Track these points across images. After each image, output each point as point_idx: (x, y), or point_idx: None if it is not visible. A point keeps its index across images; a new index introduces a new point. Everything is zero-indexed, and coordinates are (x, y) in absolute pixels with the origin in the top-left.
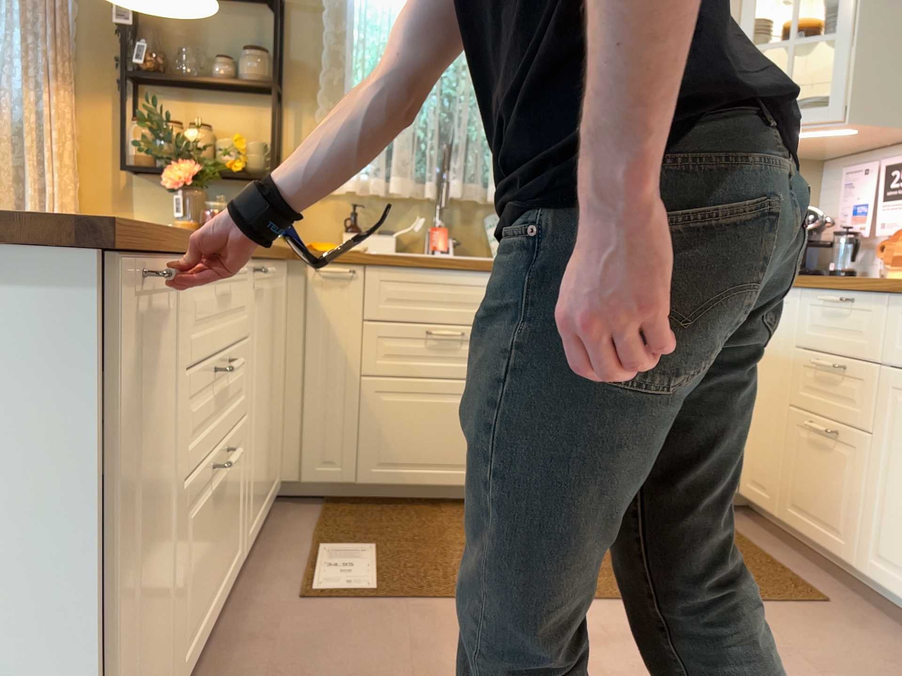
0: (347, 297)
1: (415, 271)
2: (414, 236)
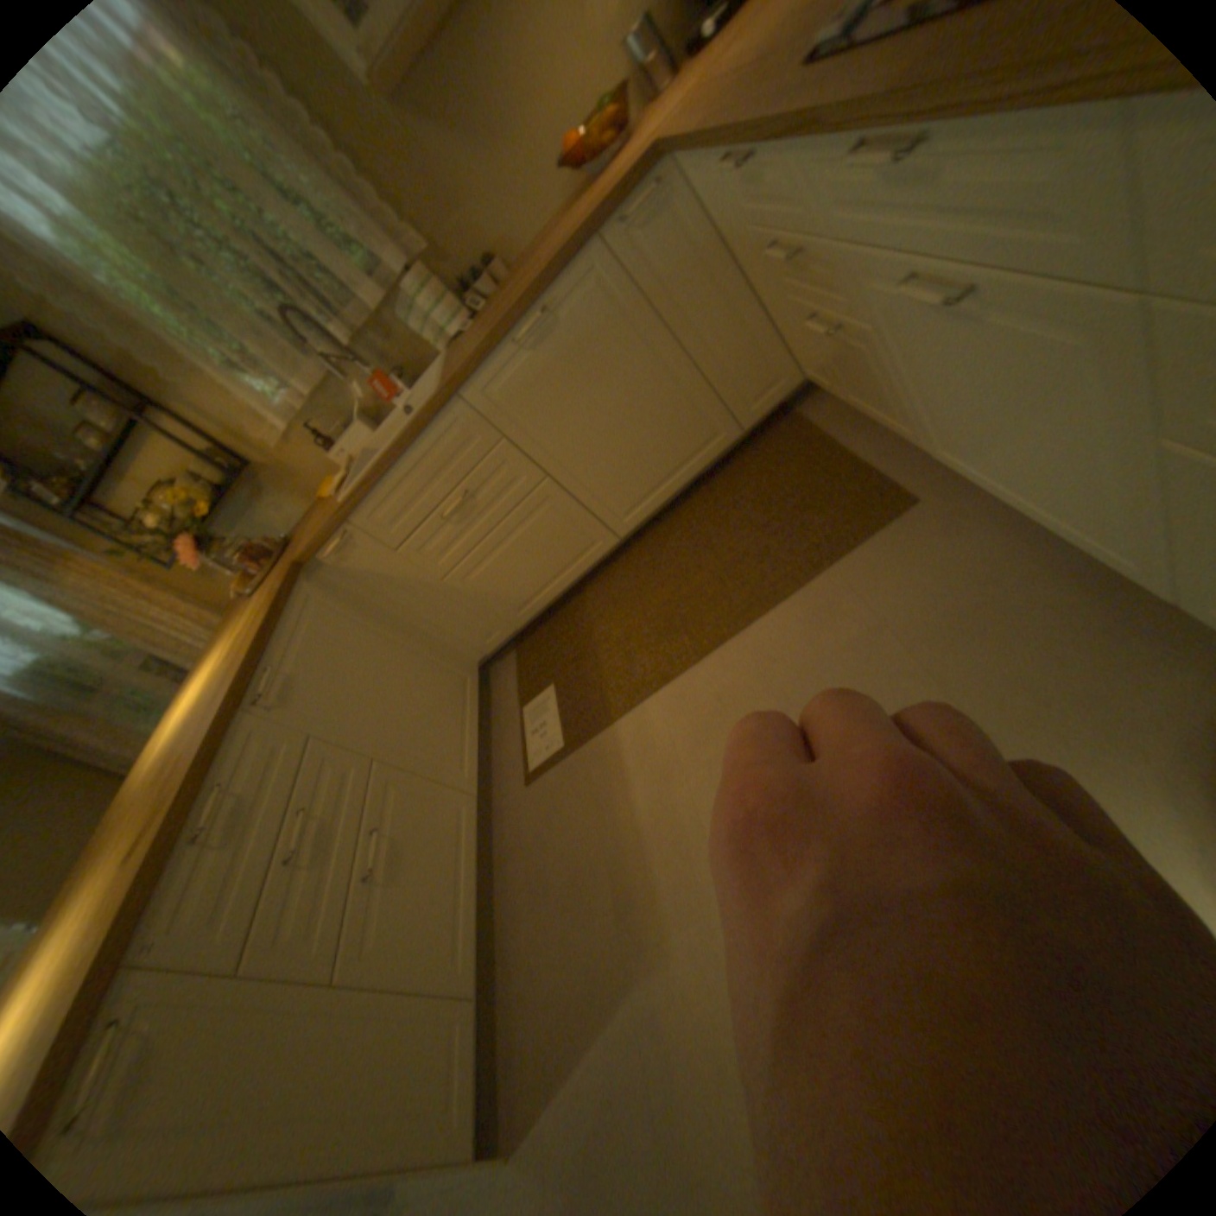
0: (368, 549)
1: (381, 488)
2: (372, 396)
